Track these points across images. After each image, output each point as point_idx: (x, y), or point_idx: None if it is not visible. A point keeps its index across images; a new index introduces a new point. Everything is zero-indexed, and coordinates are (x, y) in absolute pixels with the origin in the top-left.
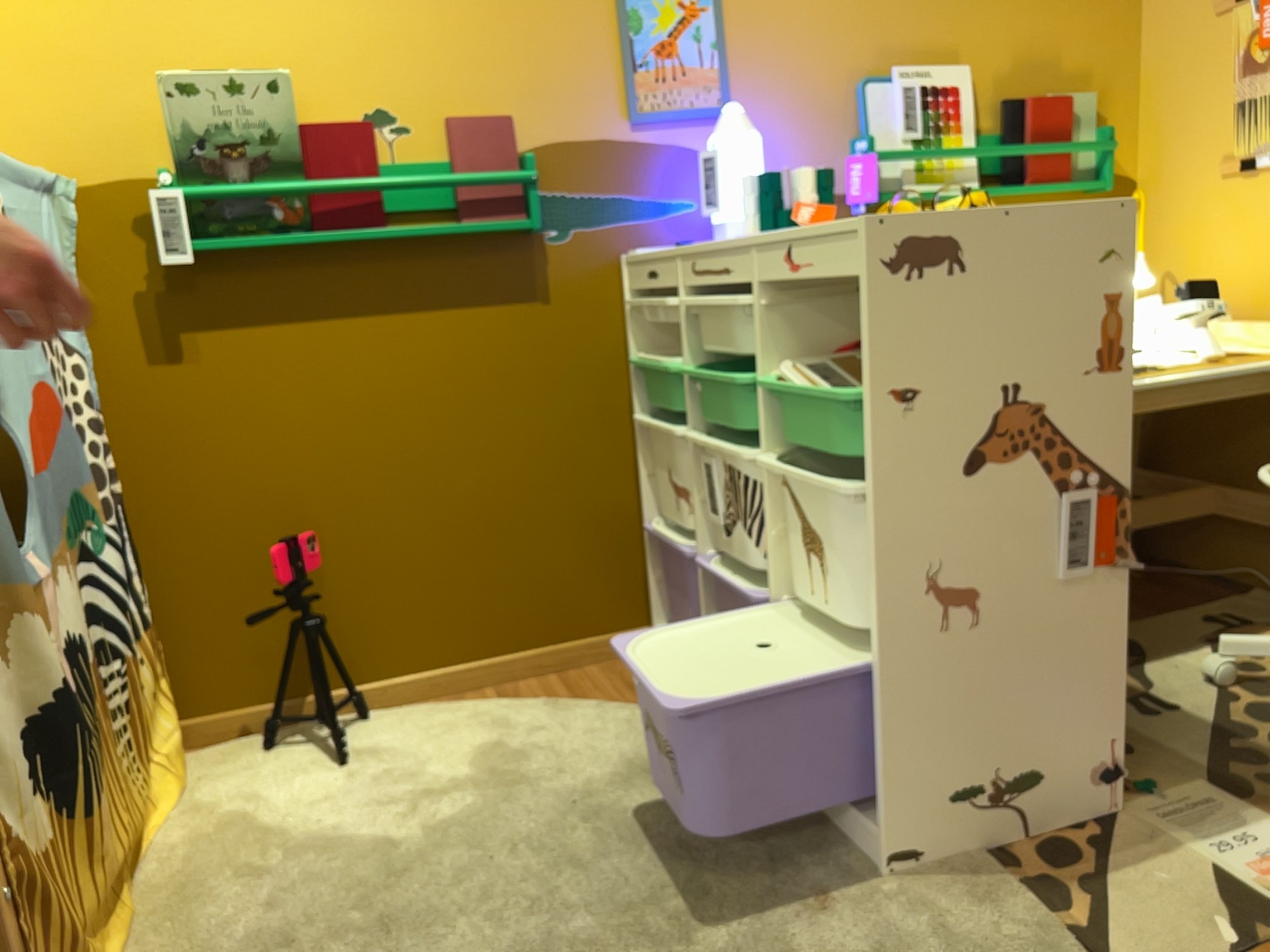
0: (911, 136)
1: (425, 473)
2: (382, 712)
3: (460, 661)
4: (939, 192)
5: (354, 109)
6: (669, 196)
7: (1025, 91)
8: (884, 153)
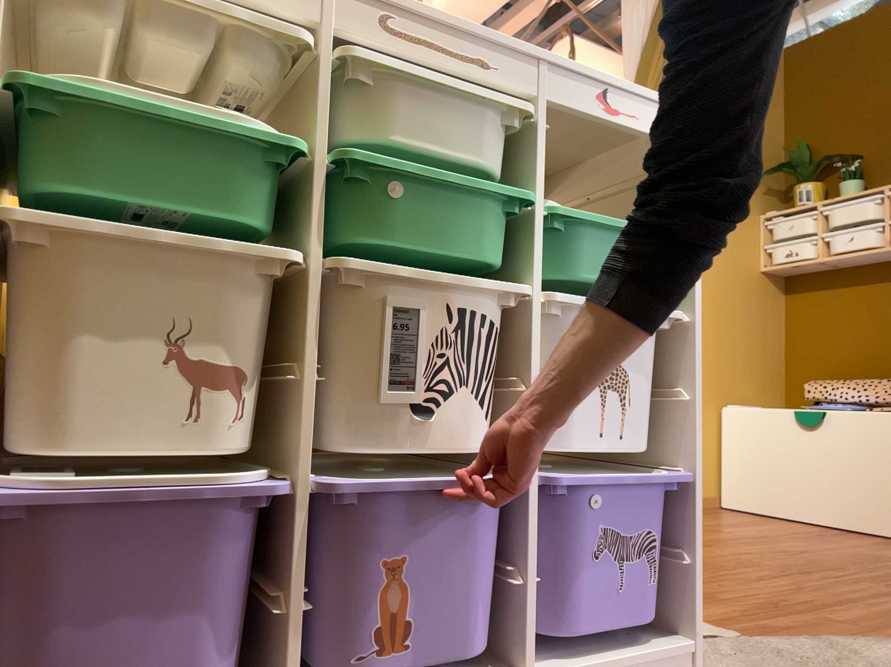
0: None
1: None
2: None
3: None
4: None
5: None
6: None
7: None
8: None
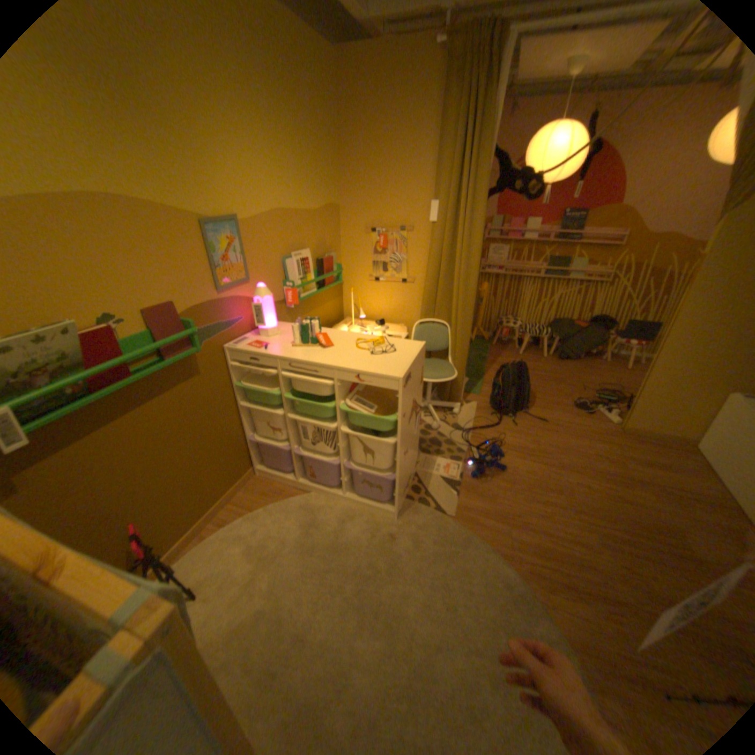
0: (300, 278)
1: (166, 466)
2: (176, 564)
3: (194, 523)
4: (309, 295)
5: (90, 318)
6: (234, 317)
7: (320, 254)
8: (294, 285)
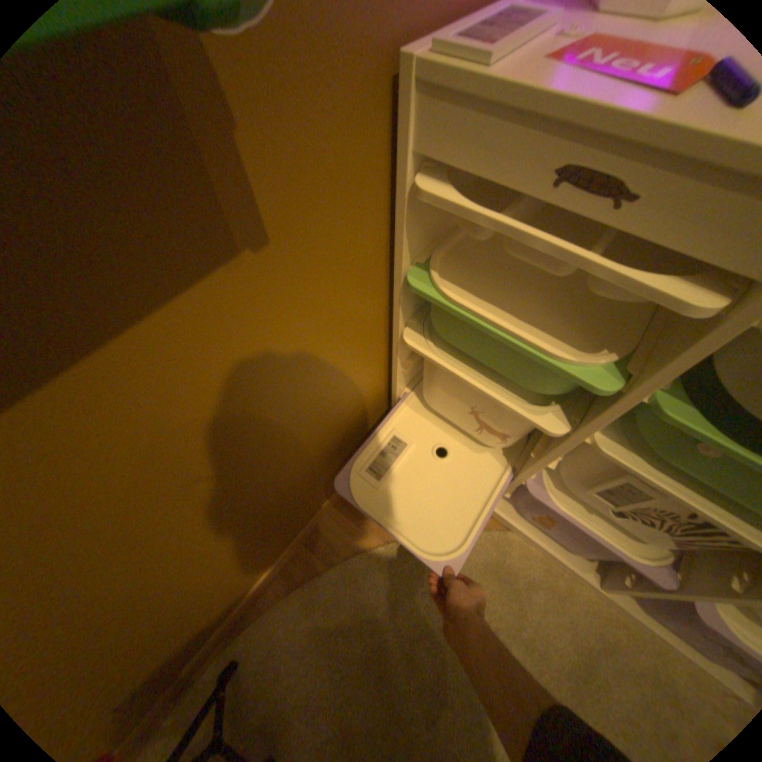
0: None
1: (176, 561)
2: (241, 639)
3: (276, 558)
4: None
5: None
6: None
7: None
8: None
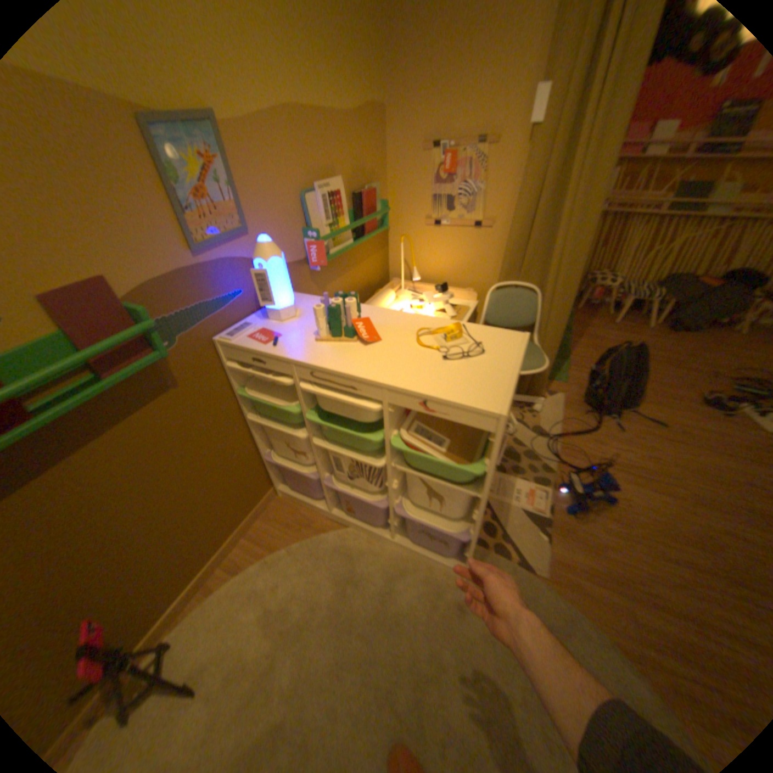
0: (328, 223)
1: (141, 520)
2: (173, 631)
3: (197, 572)
4: (343, 250)
5: None
6: (228, 291)
7: (357, 185)
8: (320, 235)
